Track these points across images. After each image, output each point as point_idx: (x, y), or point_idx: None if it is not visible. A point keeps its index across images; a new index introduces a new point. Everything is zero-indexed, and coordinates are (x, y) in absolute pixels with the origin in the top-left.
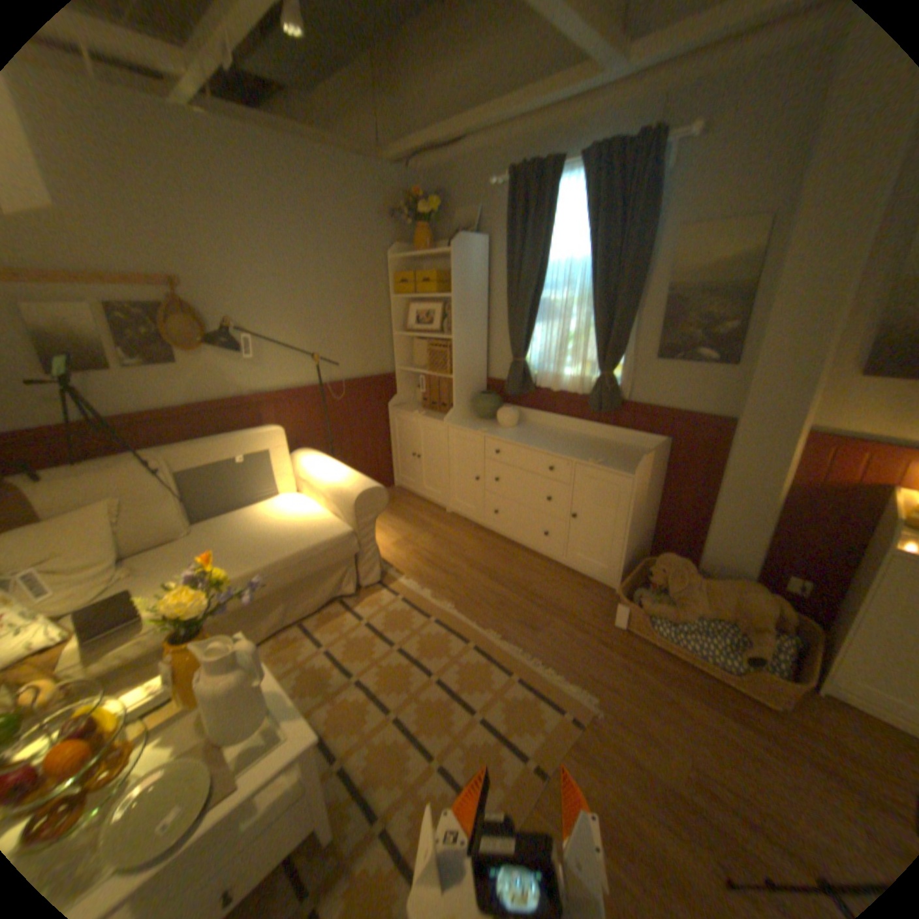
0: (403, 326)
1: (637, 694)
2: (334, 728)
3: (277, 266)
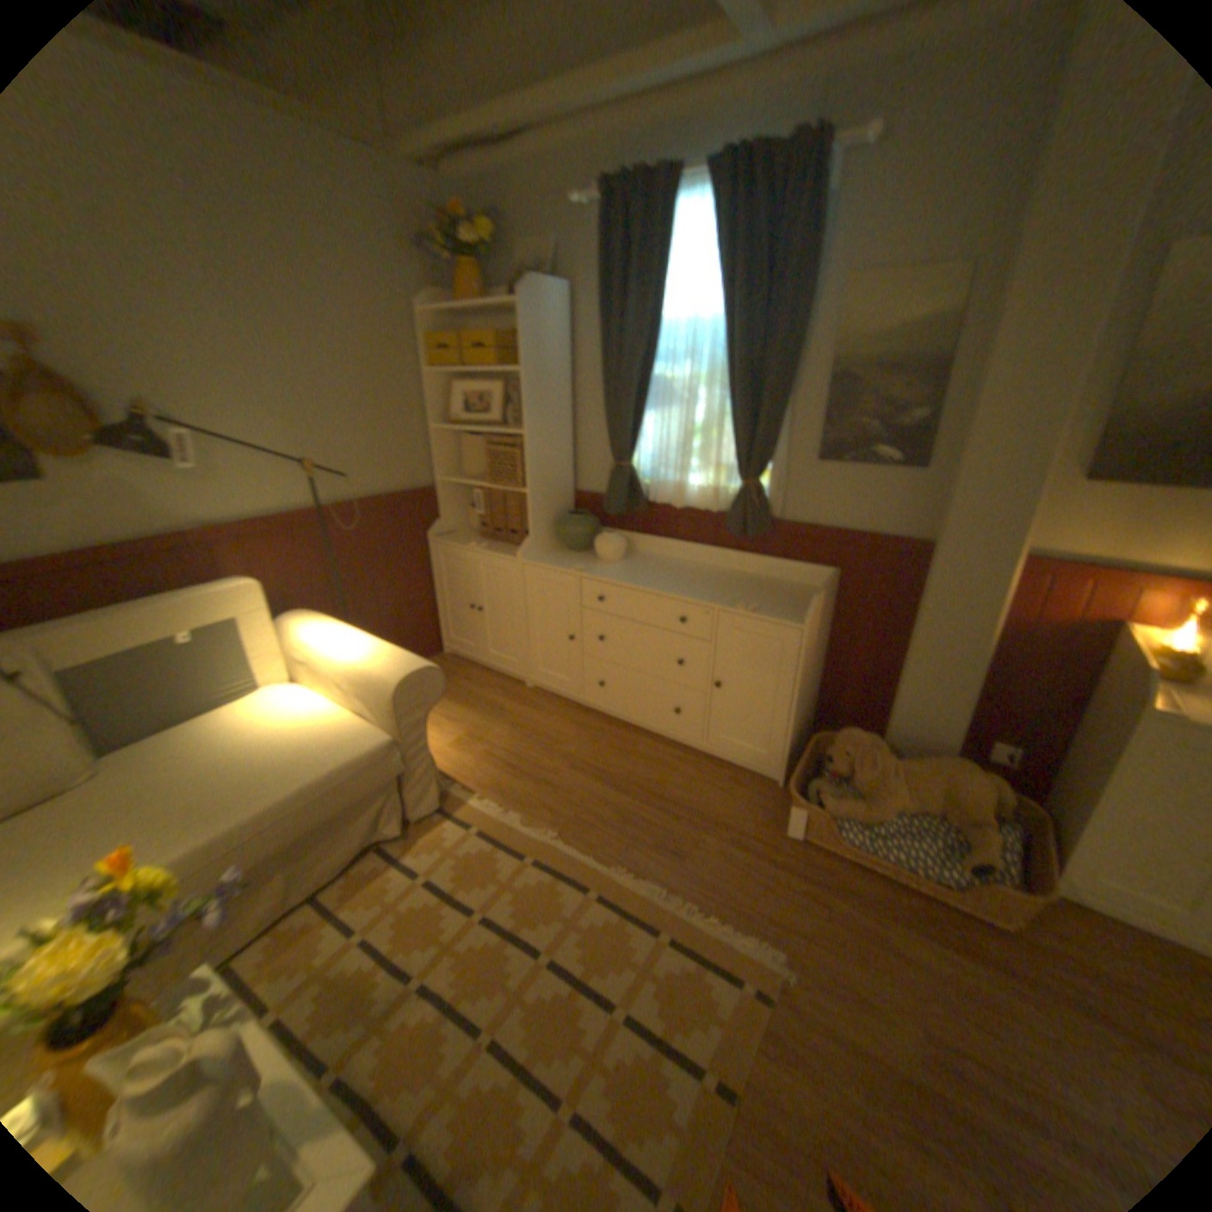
0: (446, 415)
1: (833, 935)
2: (391, 1078)
3: (232, 314)
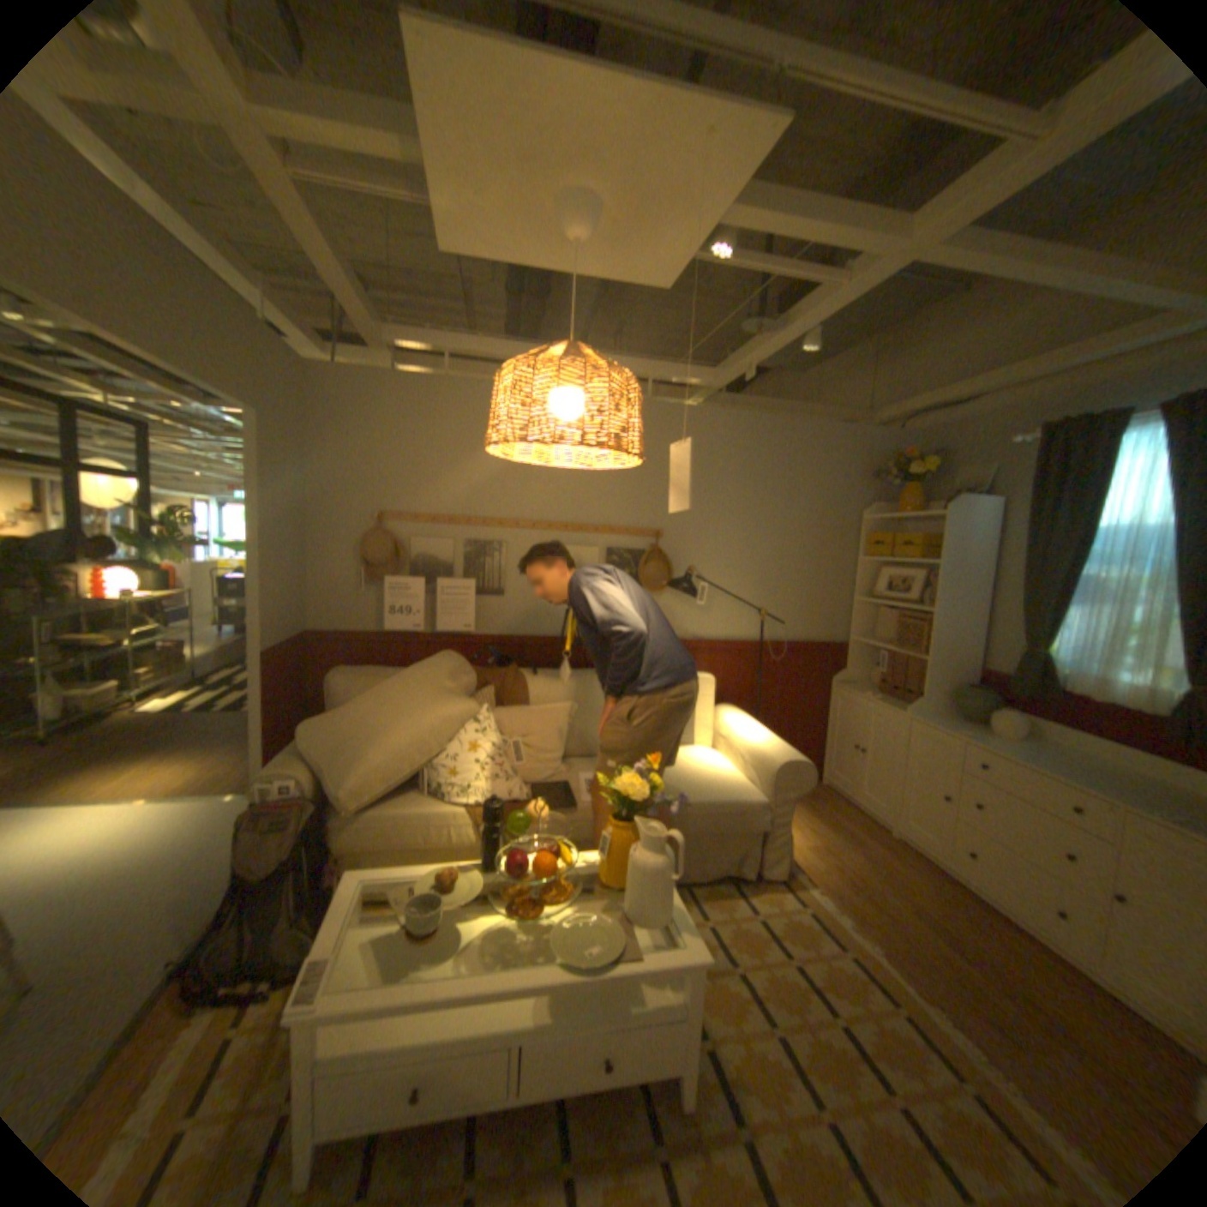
0: (868, 590)
1: None
2: (712, 1008)
3: (744, 523)
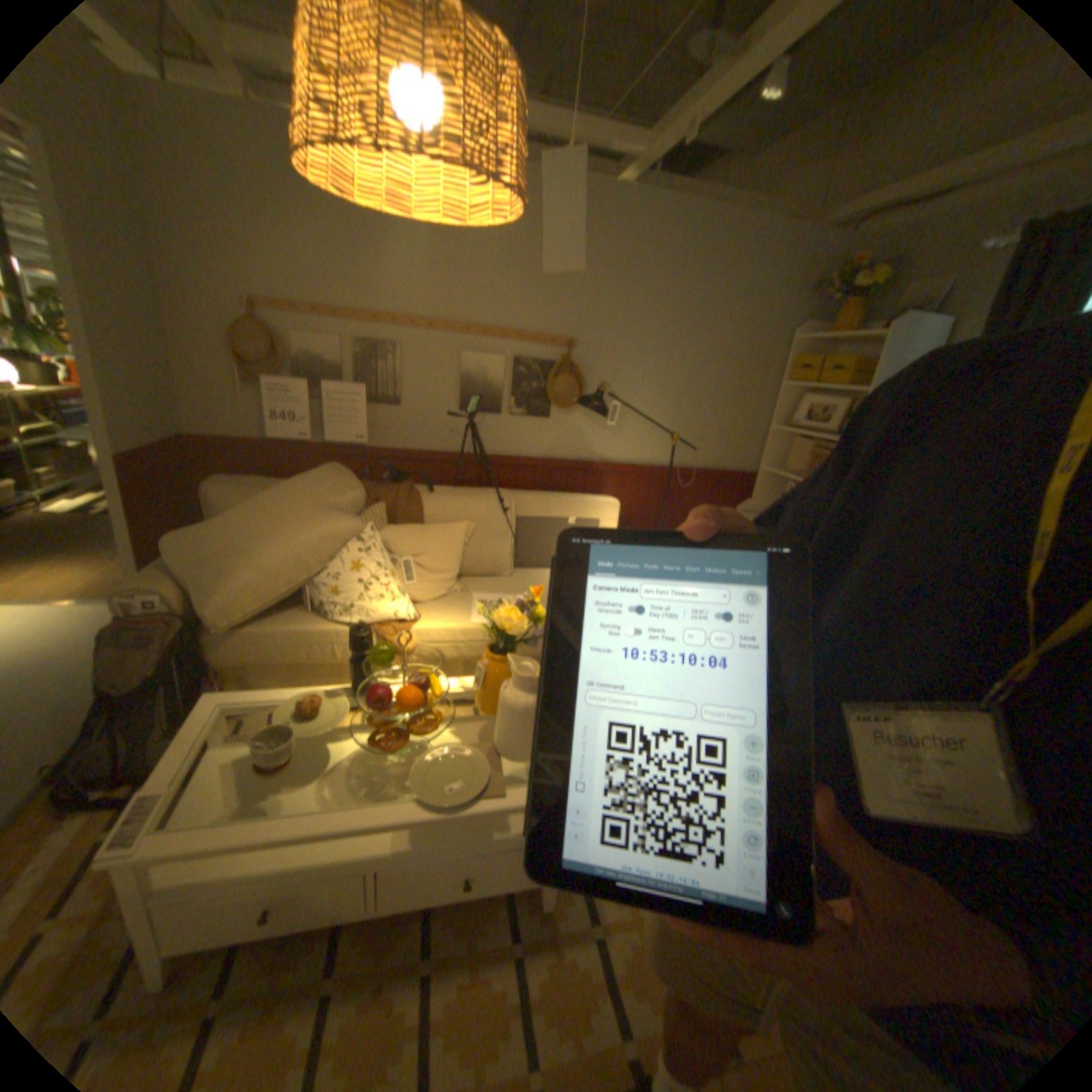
0: (786, 419)
1: None
2: None
3: (667, 336)
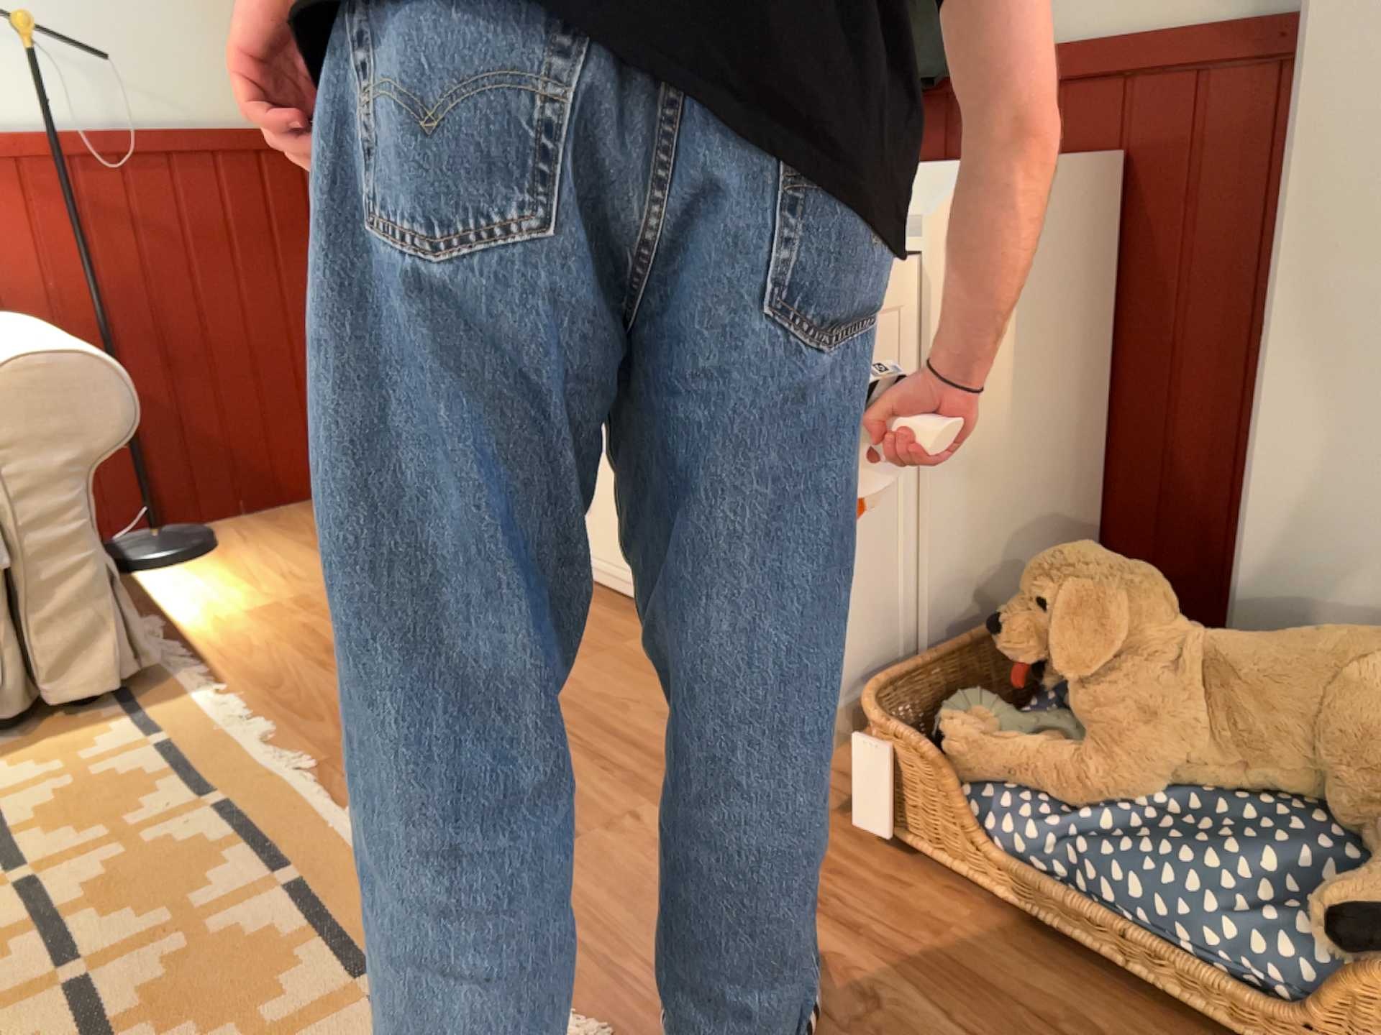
0: None
1: None
2: None
3: None
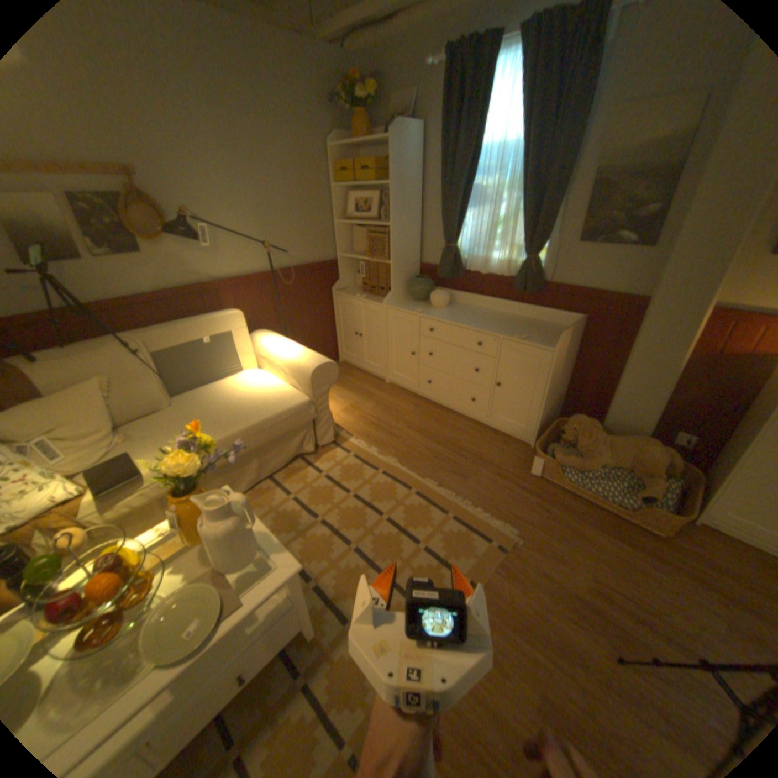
0: (343, 214)
1: (549, 525)
2: (307, 555)
3: (224, 153)
